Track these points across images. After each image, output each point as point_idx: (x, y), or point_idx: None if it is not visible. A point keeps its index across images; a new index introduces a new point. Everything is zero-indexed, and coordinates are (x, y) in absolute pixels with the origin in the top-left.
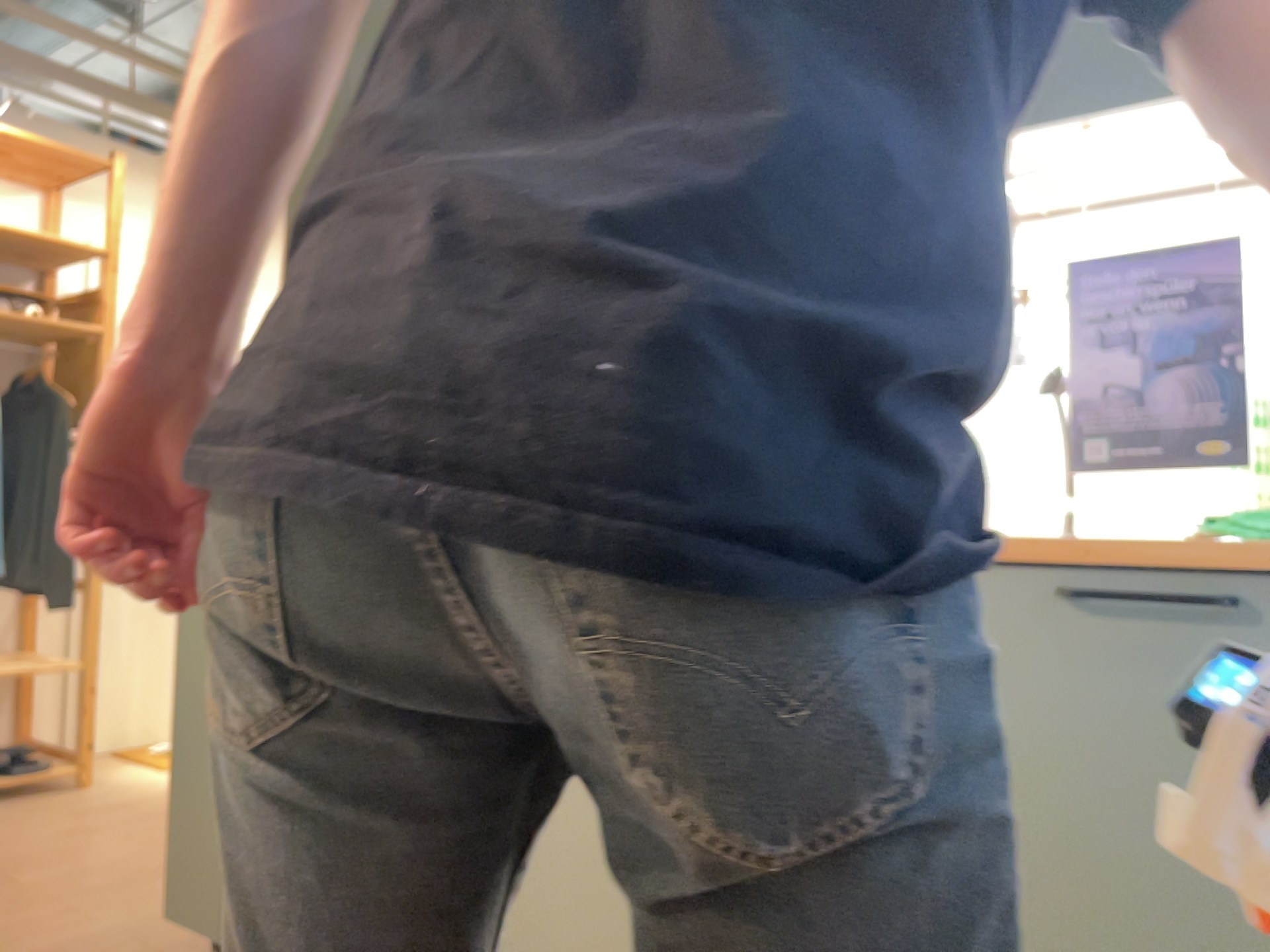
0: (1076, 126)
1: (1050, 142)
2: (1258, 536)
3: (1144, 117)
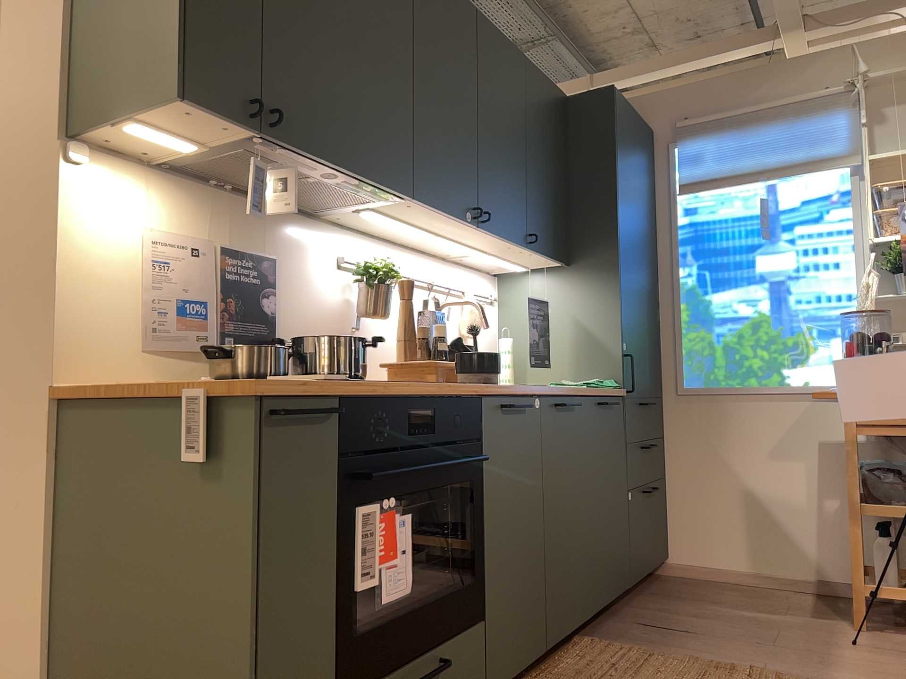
0: (533, 252)
1: (520, 252)
2: (606, 387)
3: (537, 256)
